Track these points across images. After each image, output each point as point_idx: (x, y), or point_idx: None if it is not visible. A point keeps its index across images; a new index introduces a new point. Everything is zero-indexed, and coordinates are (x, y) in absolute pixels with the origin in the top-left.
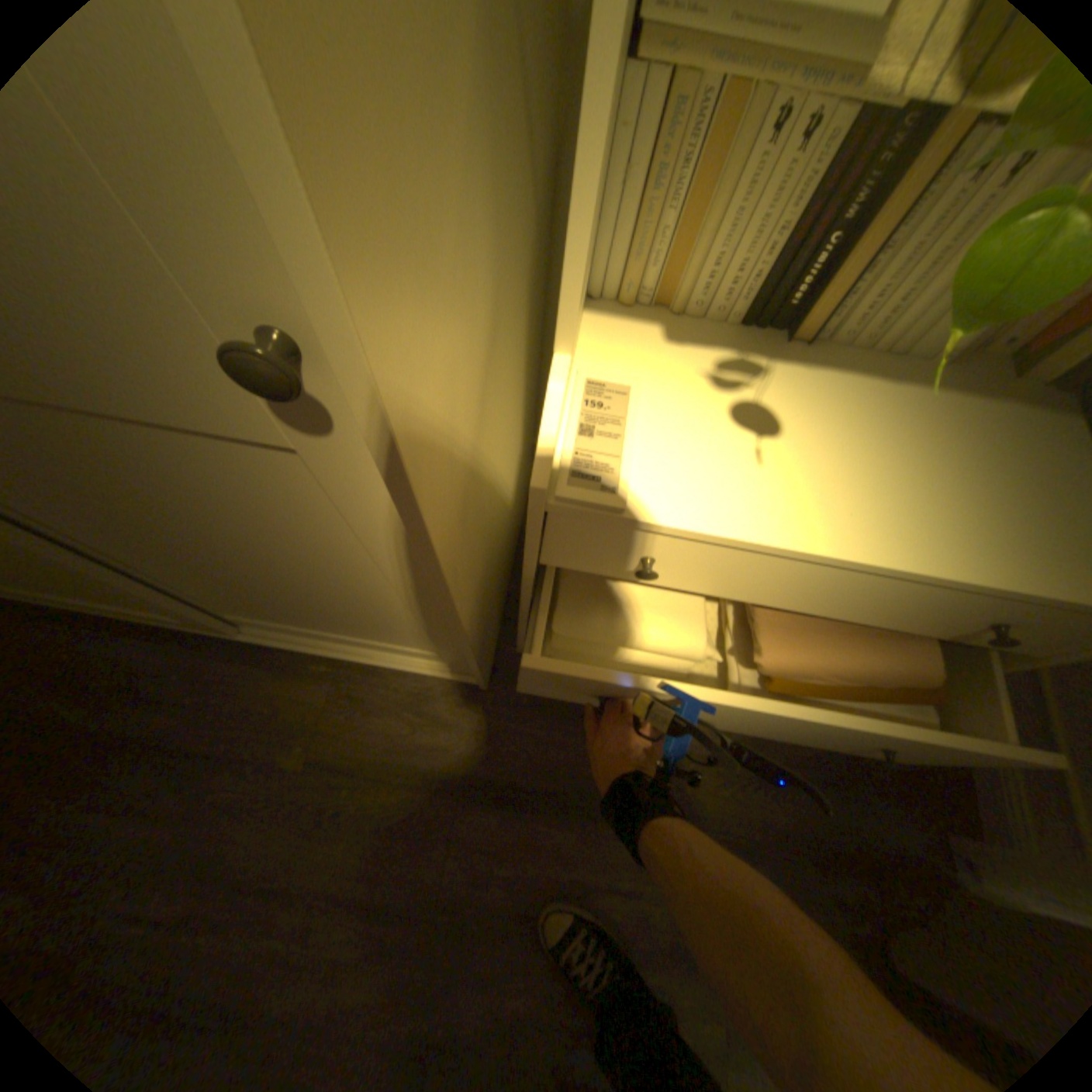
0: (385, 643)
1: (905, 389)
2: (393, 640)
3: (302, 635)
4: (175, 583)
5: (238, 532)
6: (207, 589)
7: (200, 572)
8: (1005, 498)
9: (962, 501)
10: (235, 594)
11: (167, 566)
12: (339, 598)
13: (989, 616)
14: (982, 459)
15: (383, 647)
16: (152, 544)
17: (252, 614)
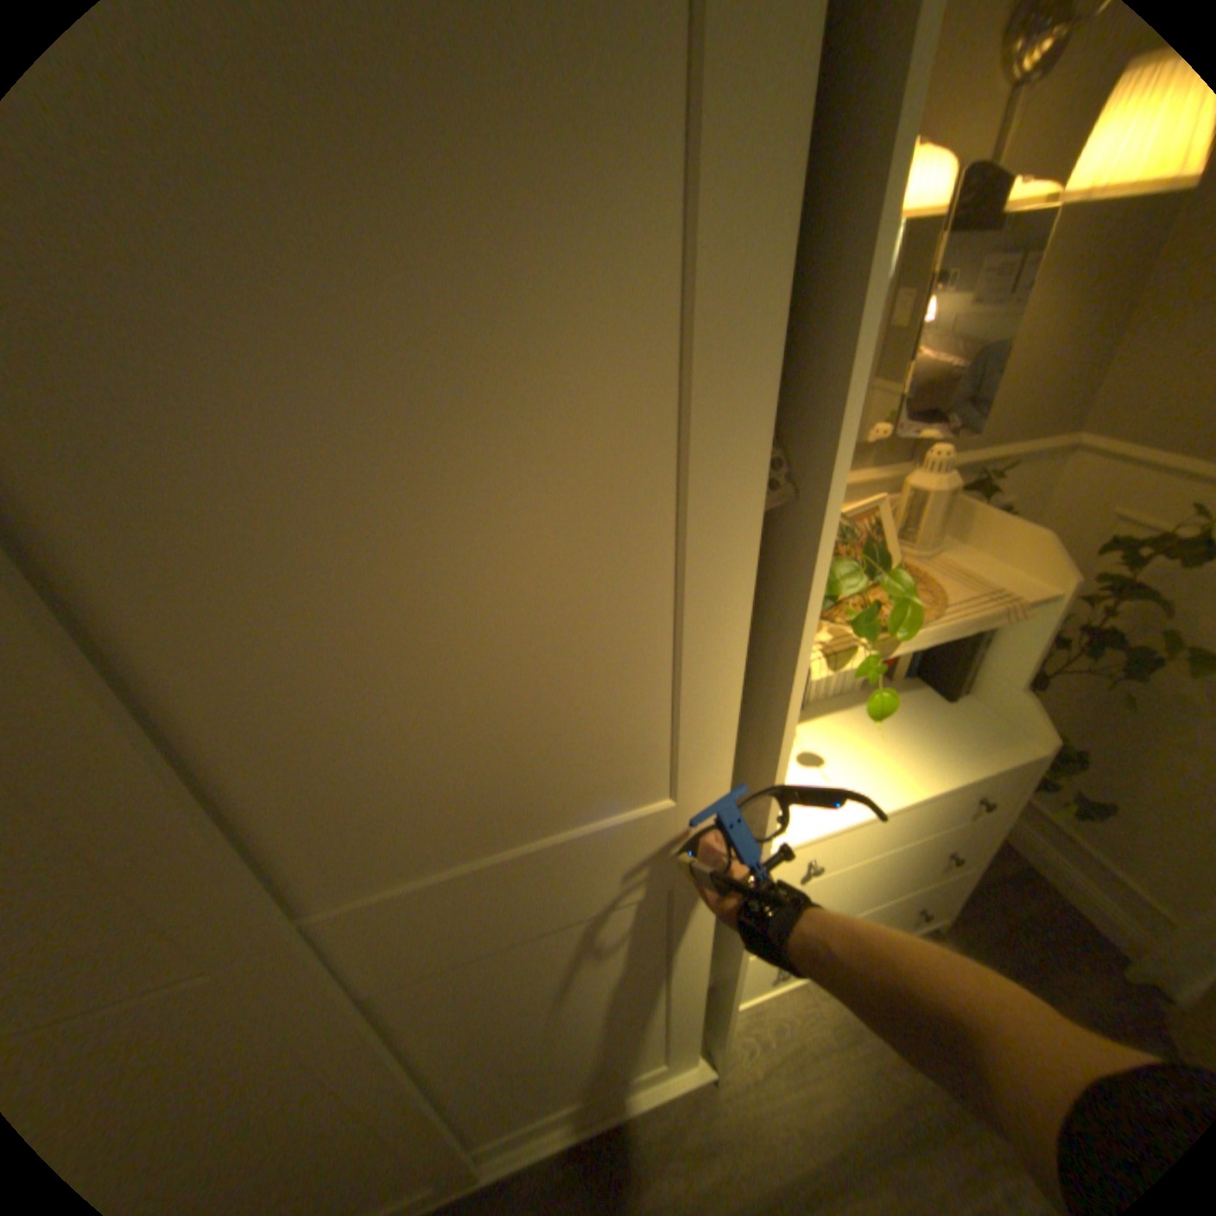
0: (632, 1080)
1: (854, 713)
2: (643, 1066)
3: (549, 1128)
4: (473, 1107)
5: (603, 978)
6: (502, 1096)
7: (521, 1065)
8: (931, 744)
9: (917, 754)
10: (528, 1085)
11: (493, 1076)
12: (630, 1020)
13: (972, 801)
14: (908, 730)
15: (629, 1088)
16: (513, 1042)
17: (514, 1122)
